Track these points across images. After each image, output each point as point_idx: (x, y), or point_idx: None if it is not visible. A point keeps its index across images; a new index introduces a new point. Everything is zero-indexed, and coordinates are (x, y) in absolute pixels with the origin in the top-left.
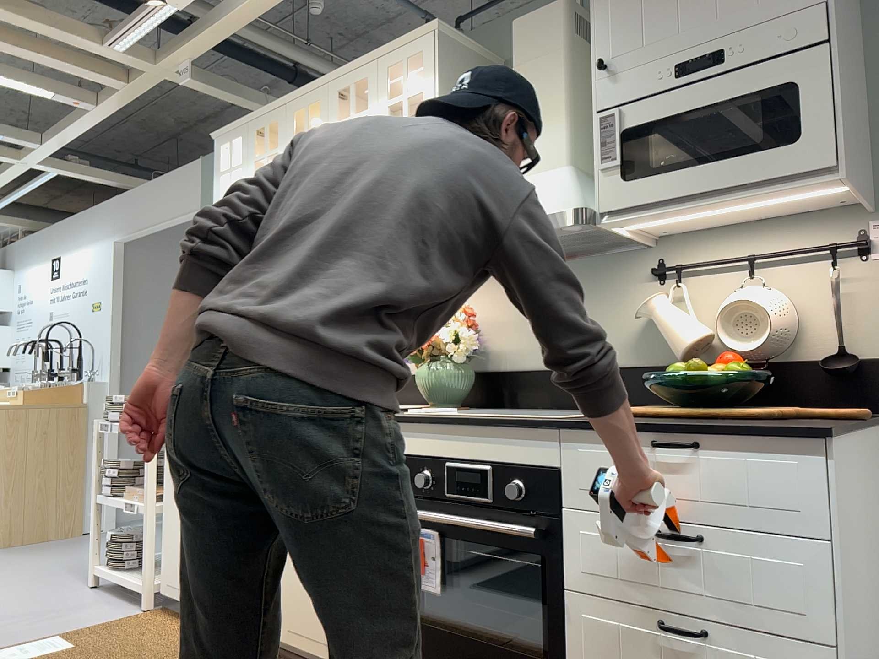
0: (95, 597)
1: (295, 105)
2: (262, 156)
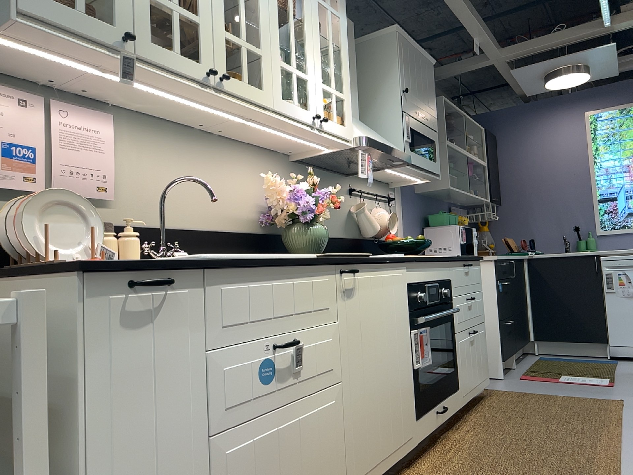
0: None
1: None
2: None
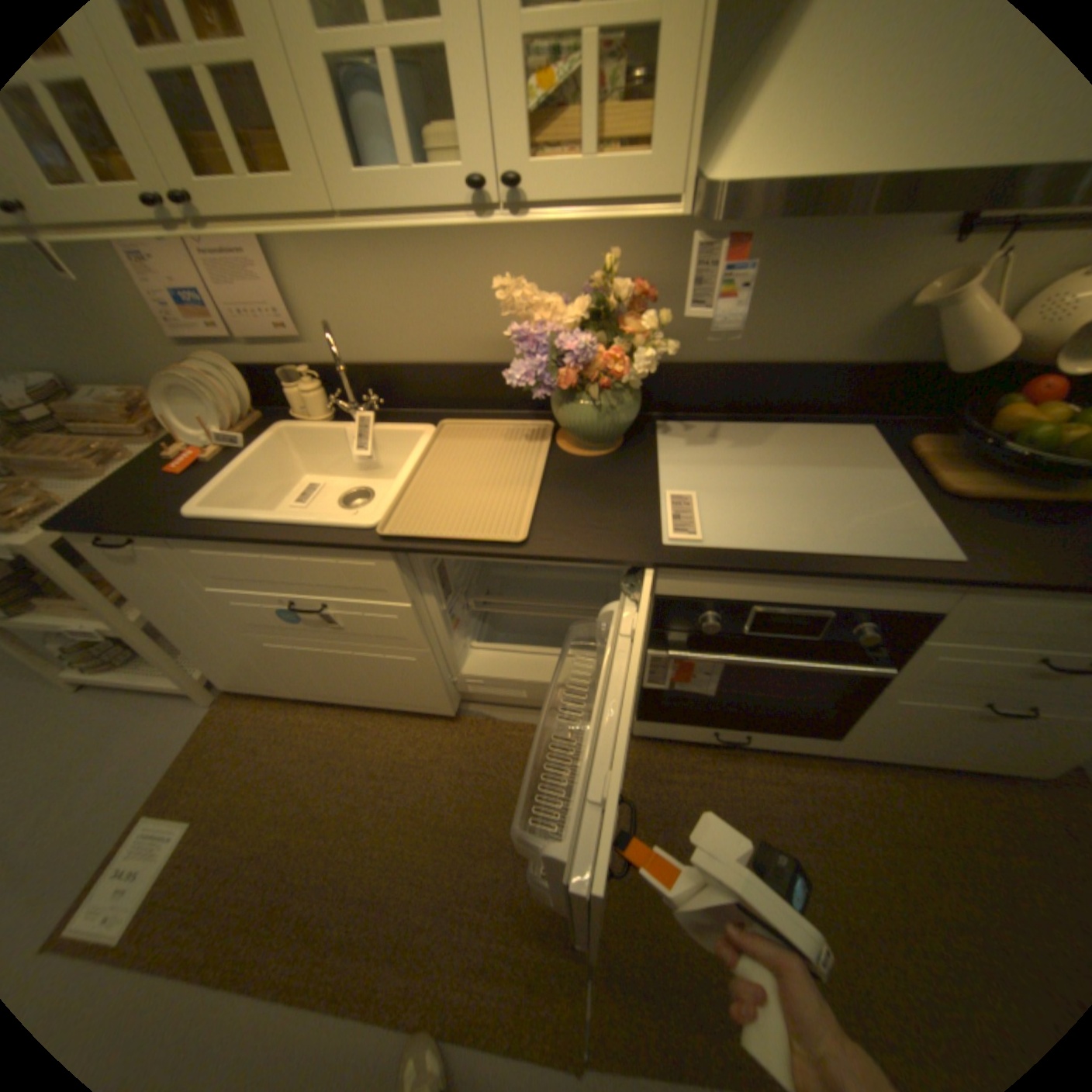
0: (103, 710)
1: None
2: None
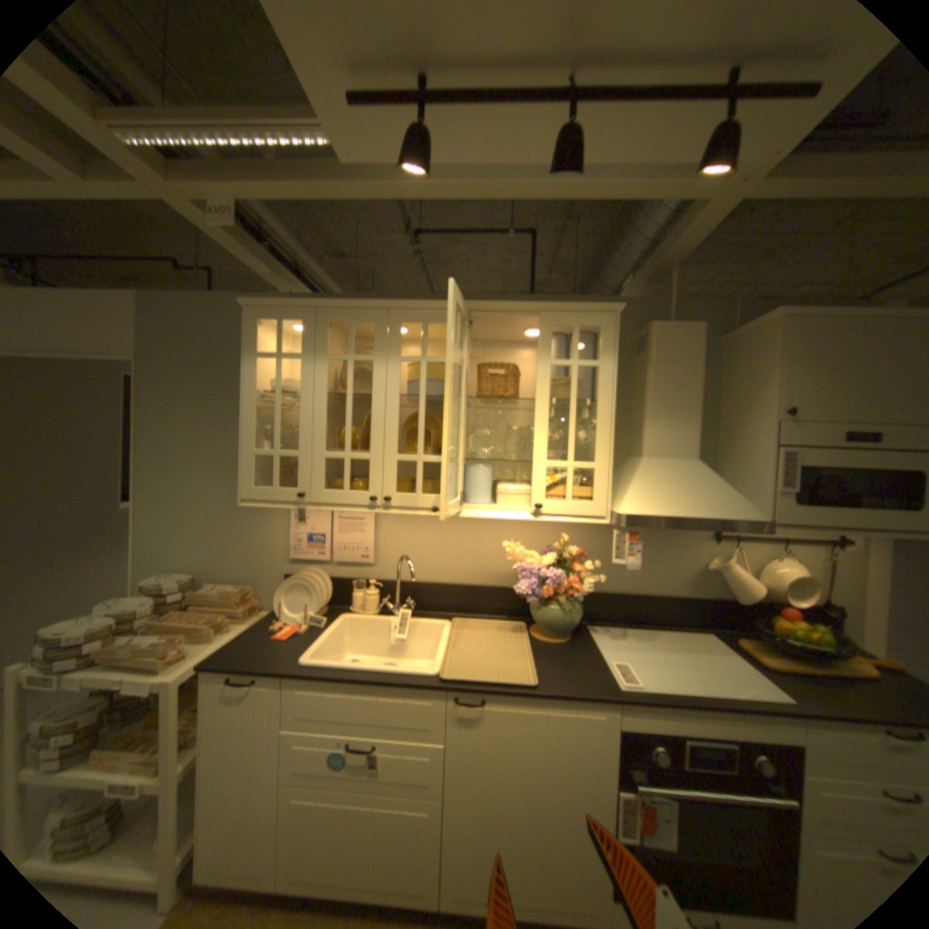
0: None
1: (405, 315)
2: (343, 356)
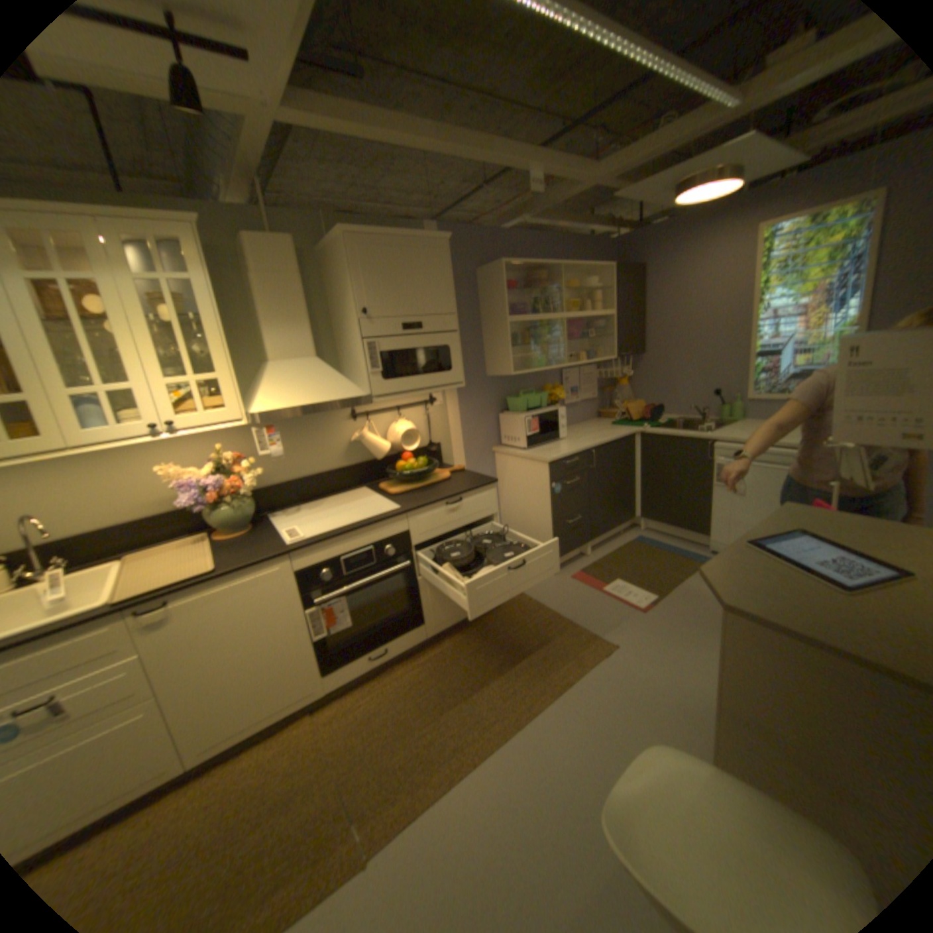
0: None
1: None
2: None
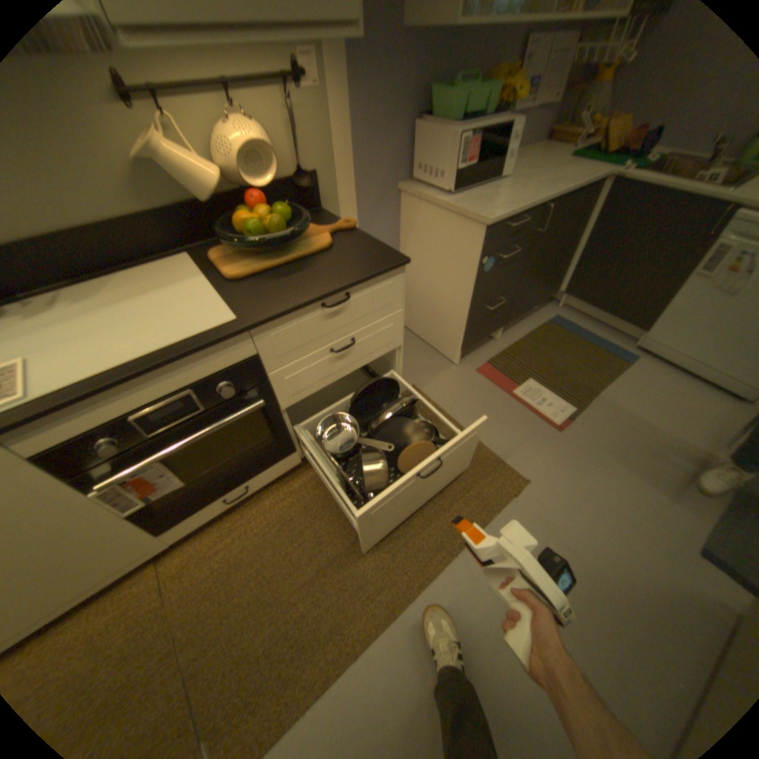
0: None
1: None
2: None
